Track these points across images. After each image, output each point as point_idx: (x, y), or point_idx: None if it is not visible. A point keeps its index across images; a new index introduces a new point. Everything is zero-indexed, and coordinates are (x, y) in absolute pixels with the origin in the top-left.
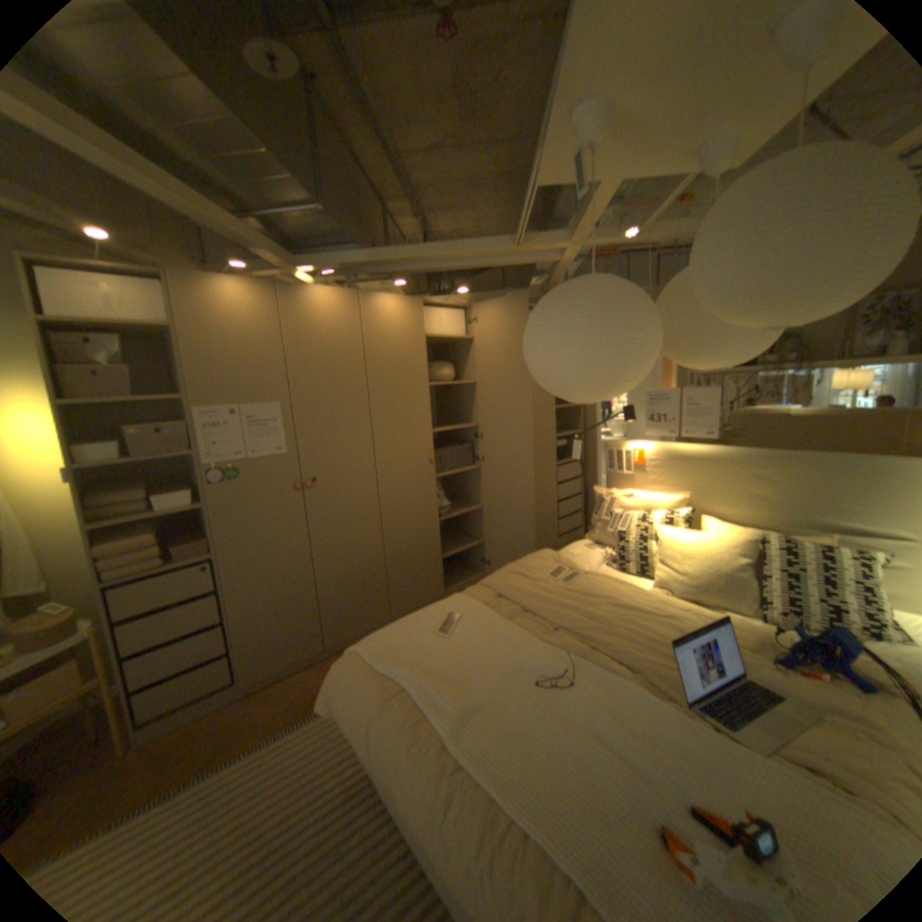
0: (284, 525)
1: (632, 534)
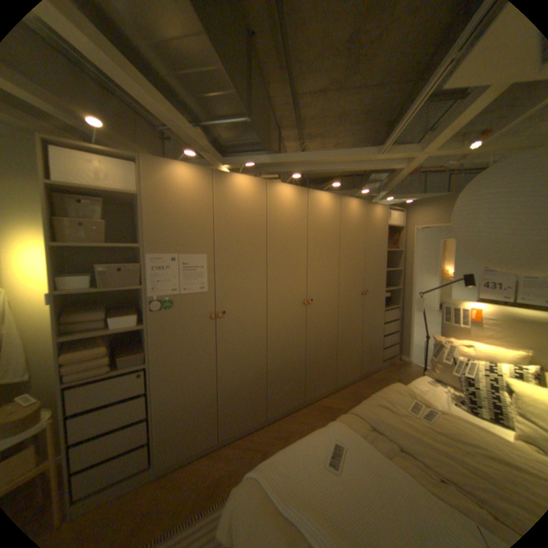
0: (200, 345)
1: (482, 382)
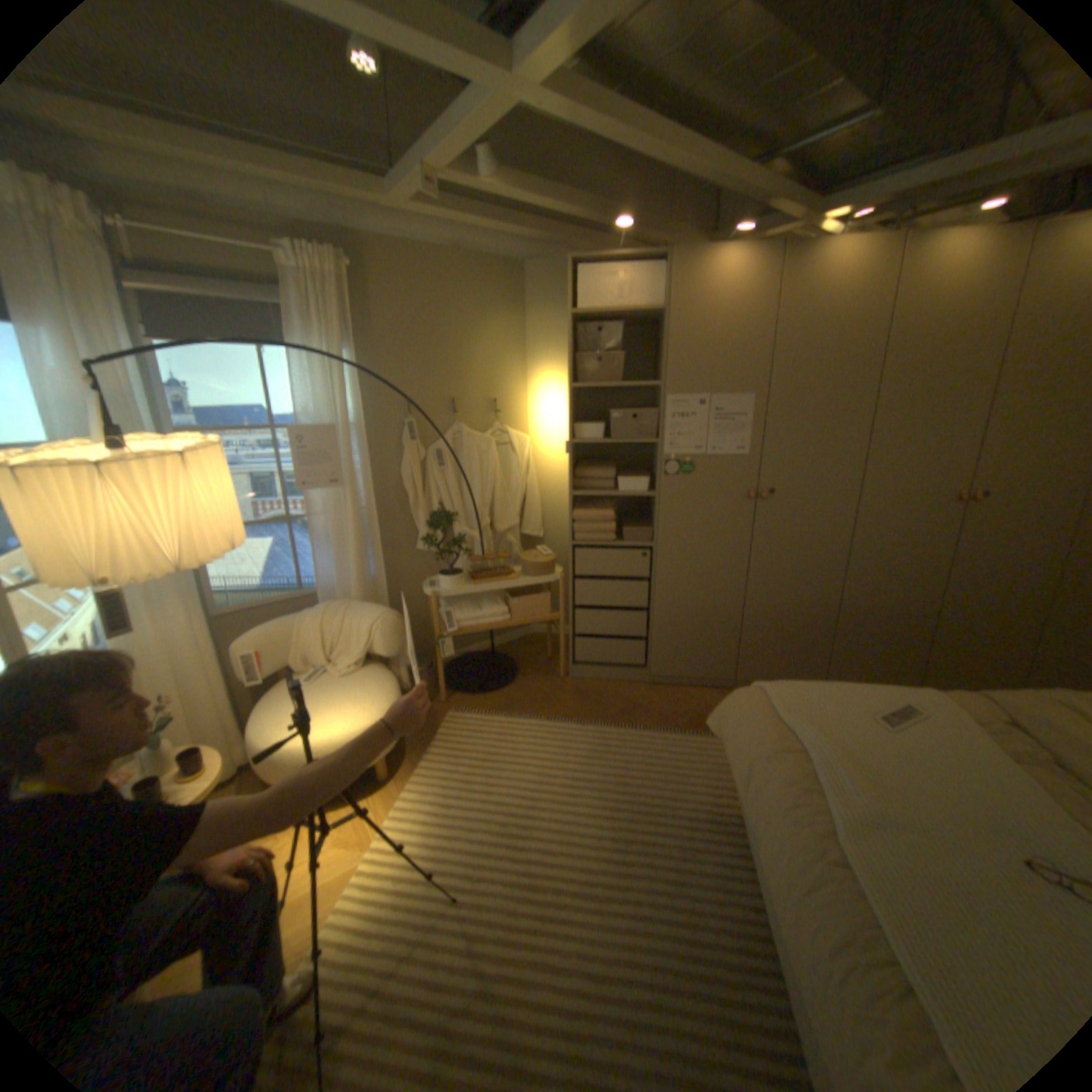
0: (726, 534)
1: None
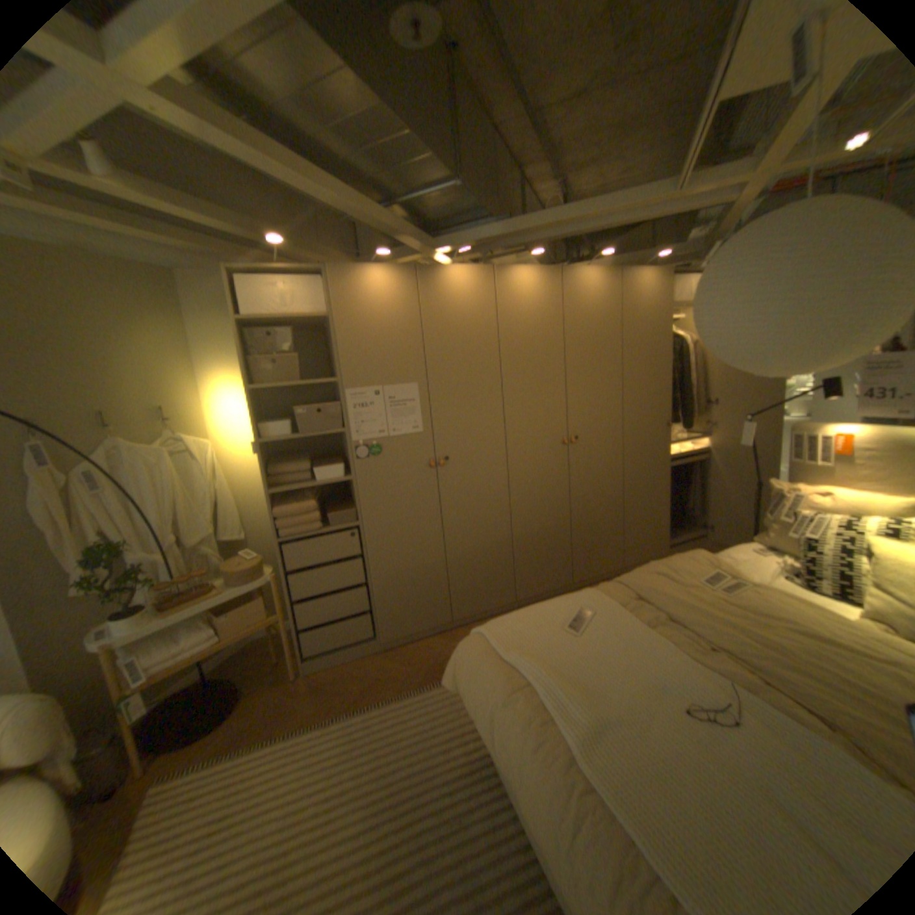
0: (419, 499)
1: (829, 544)
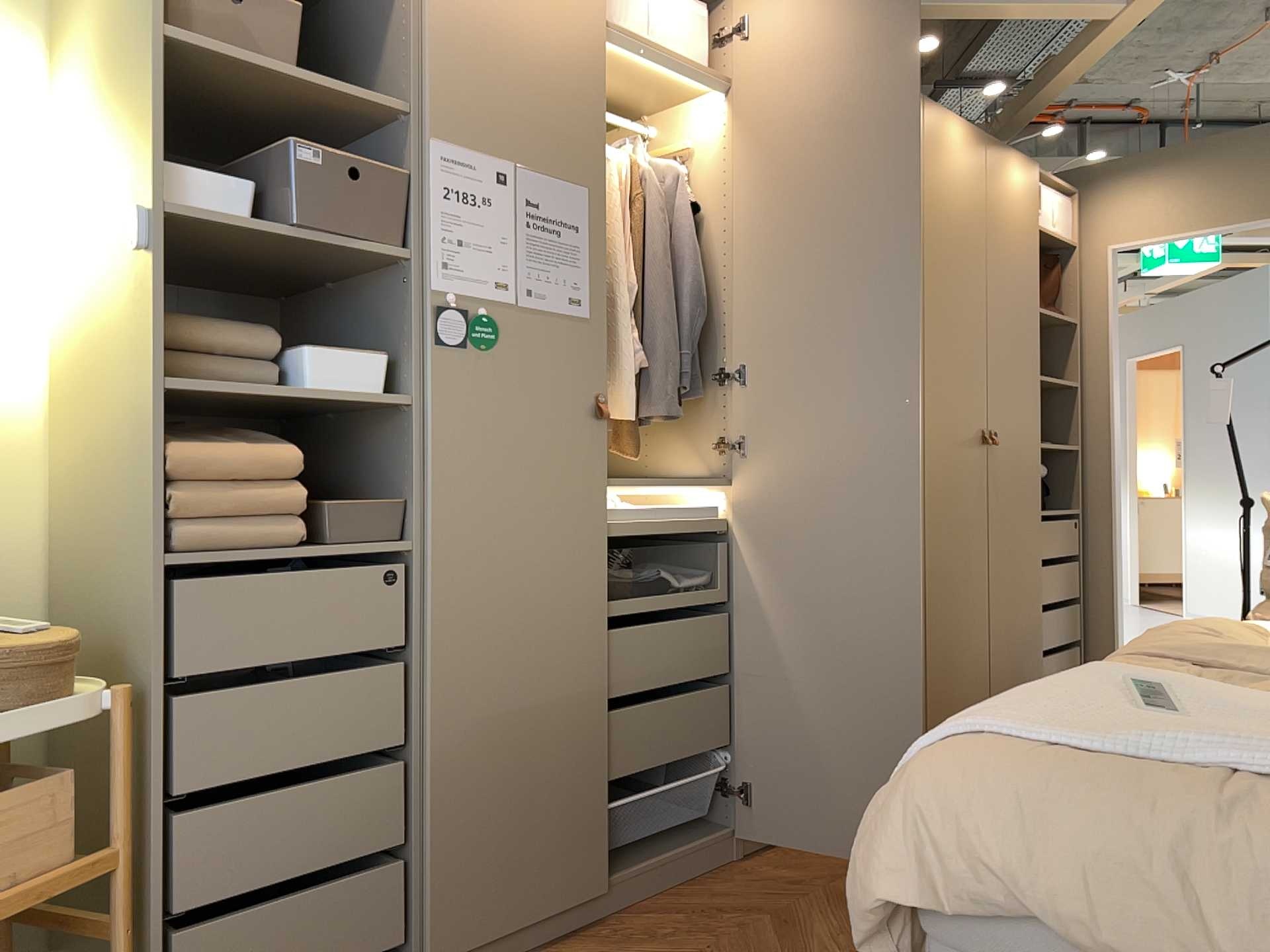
0: (566, 503)
1: None
